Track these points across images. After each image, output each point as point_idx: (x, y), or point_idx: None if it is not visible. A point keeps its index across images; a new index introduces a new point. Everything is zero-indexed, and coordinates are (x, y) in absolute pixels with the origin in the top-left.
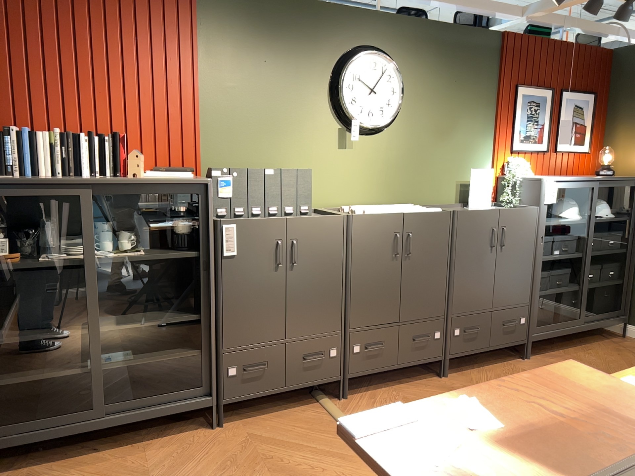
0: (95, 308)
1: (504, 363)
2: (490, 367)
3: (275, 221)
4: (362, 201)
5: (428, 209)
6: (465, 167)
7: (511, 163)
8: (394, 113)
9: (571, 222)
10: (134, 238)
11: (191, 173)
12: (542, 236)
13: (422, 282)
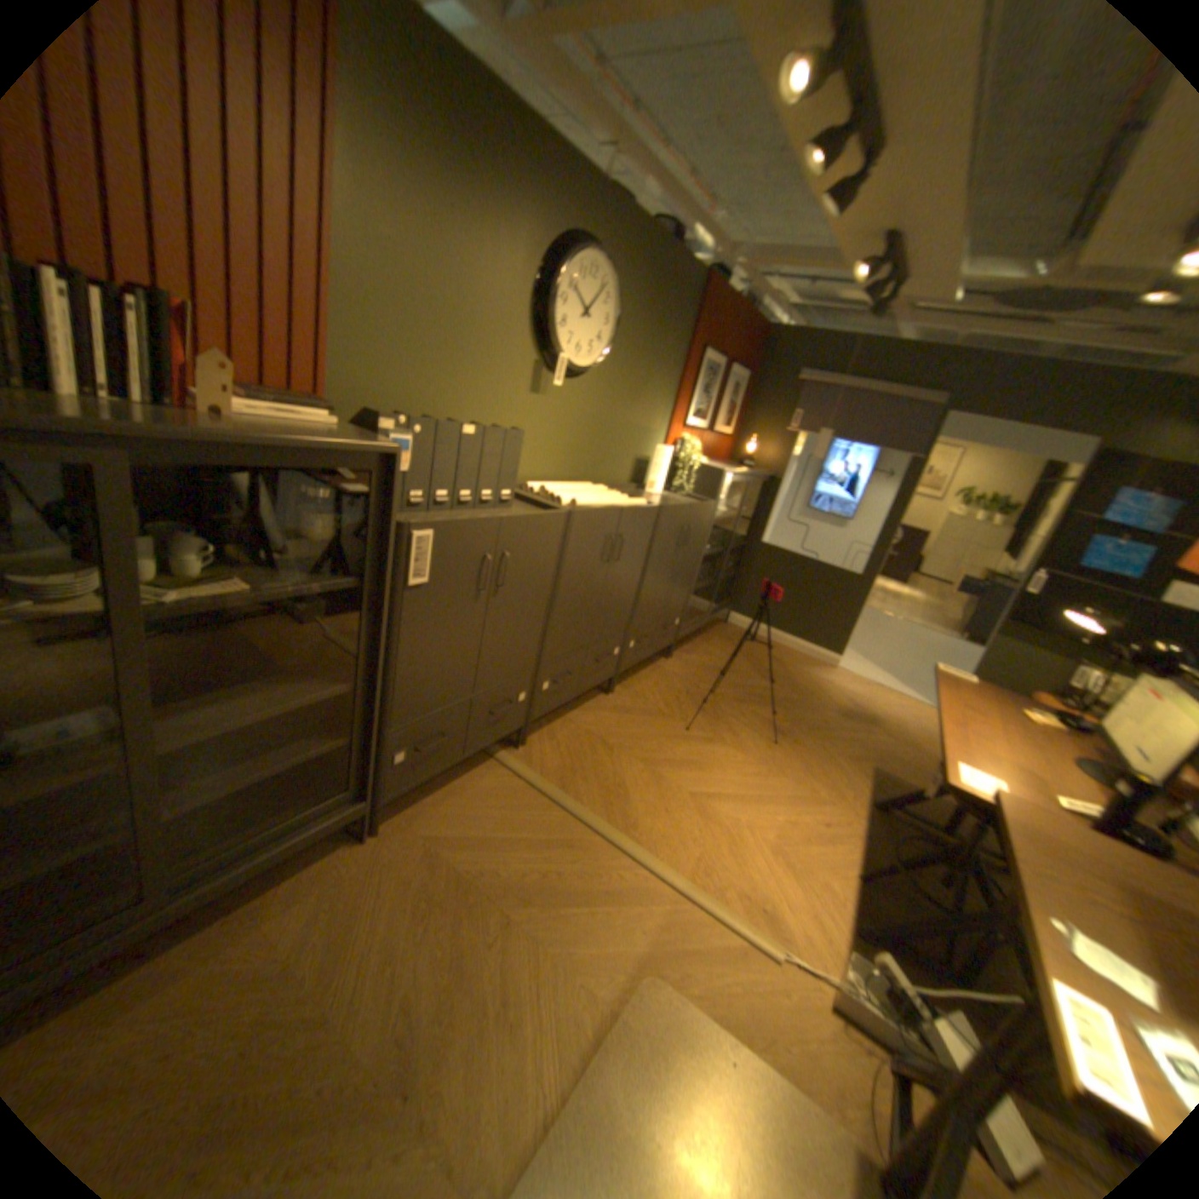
0: (147, 720)
1: (652, 665)
2: (643, 673)
3: (488, 523)
4: (543, 475)
5: (634, 501)
6: (644, 439)
7: (687, 441)
8: (593, 351)
9: (725, 517)
10: (198, 542)
11: (329, 413)
12: (709, 533)
13: (617, 594)
